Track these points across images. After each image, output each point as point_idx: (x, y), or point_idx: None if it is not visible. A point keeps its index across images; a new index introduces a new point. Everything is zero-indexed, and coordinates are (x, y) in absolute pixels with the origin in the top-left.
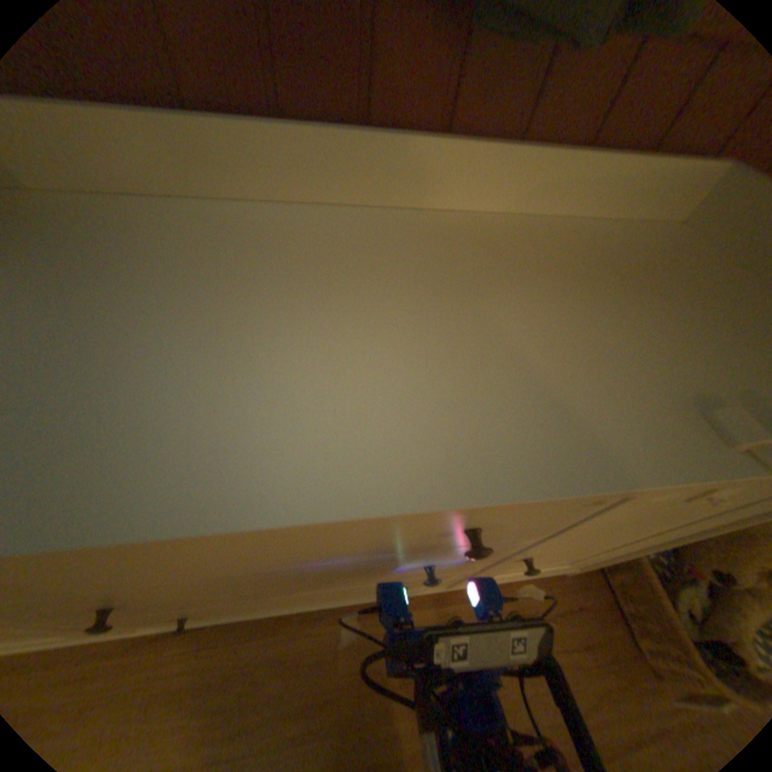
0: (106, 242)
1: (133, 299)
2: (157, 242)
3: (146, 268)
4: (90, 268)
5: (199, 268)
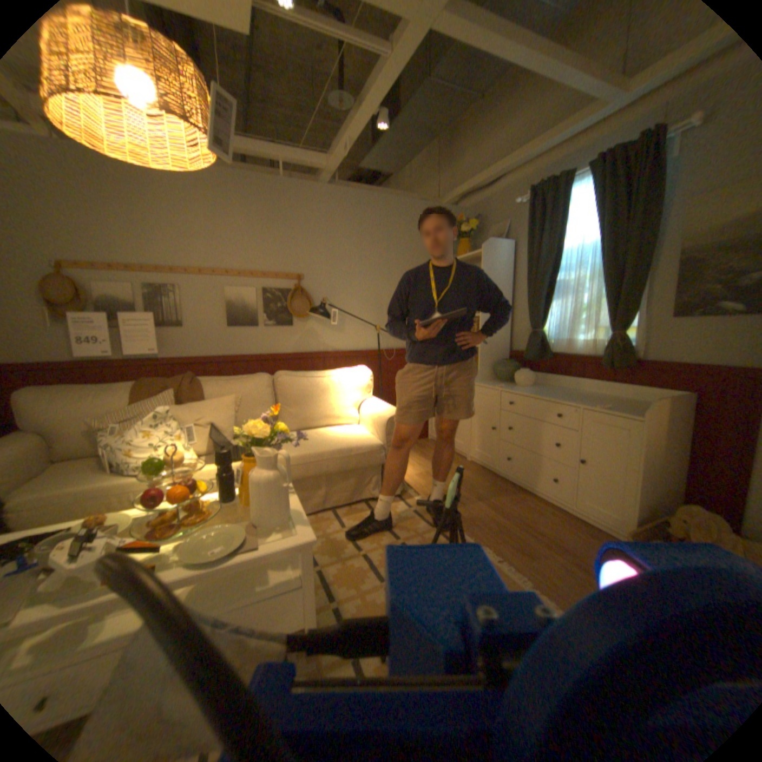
0: (546, 388)
1: (544, 390)
2: (552, 389)
3: (548, 389)
4: (542, 388)
5: (554, 390)
